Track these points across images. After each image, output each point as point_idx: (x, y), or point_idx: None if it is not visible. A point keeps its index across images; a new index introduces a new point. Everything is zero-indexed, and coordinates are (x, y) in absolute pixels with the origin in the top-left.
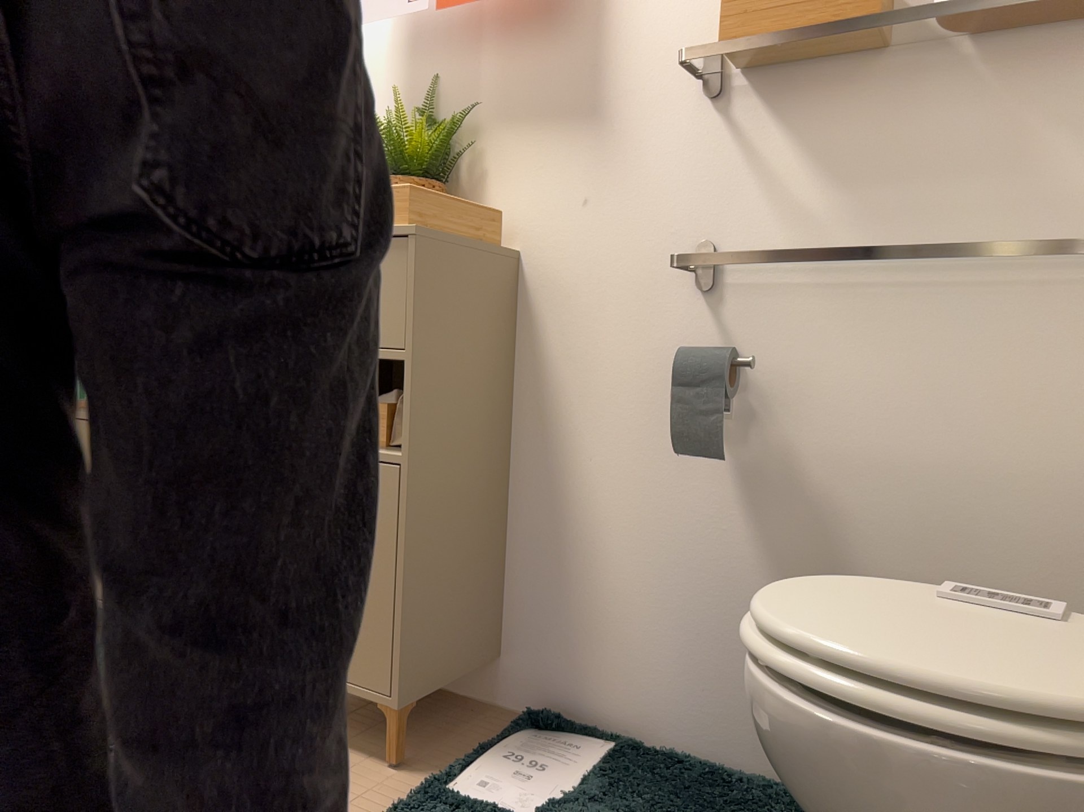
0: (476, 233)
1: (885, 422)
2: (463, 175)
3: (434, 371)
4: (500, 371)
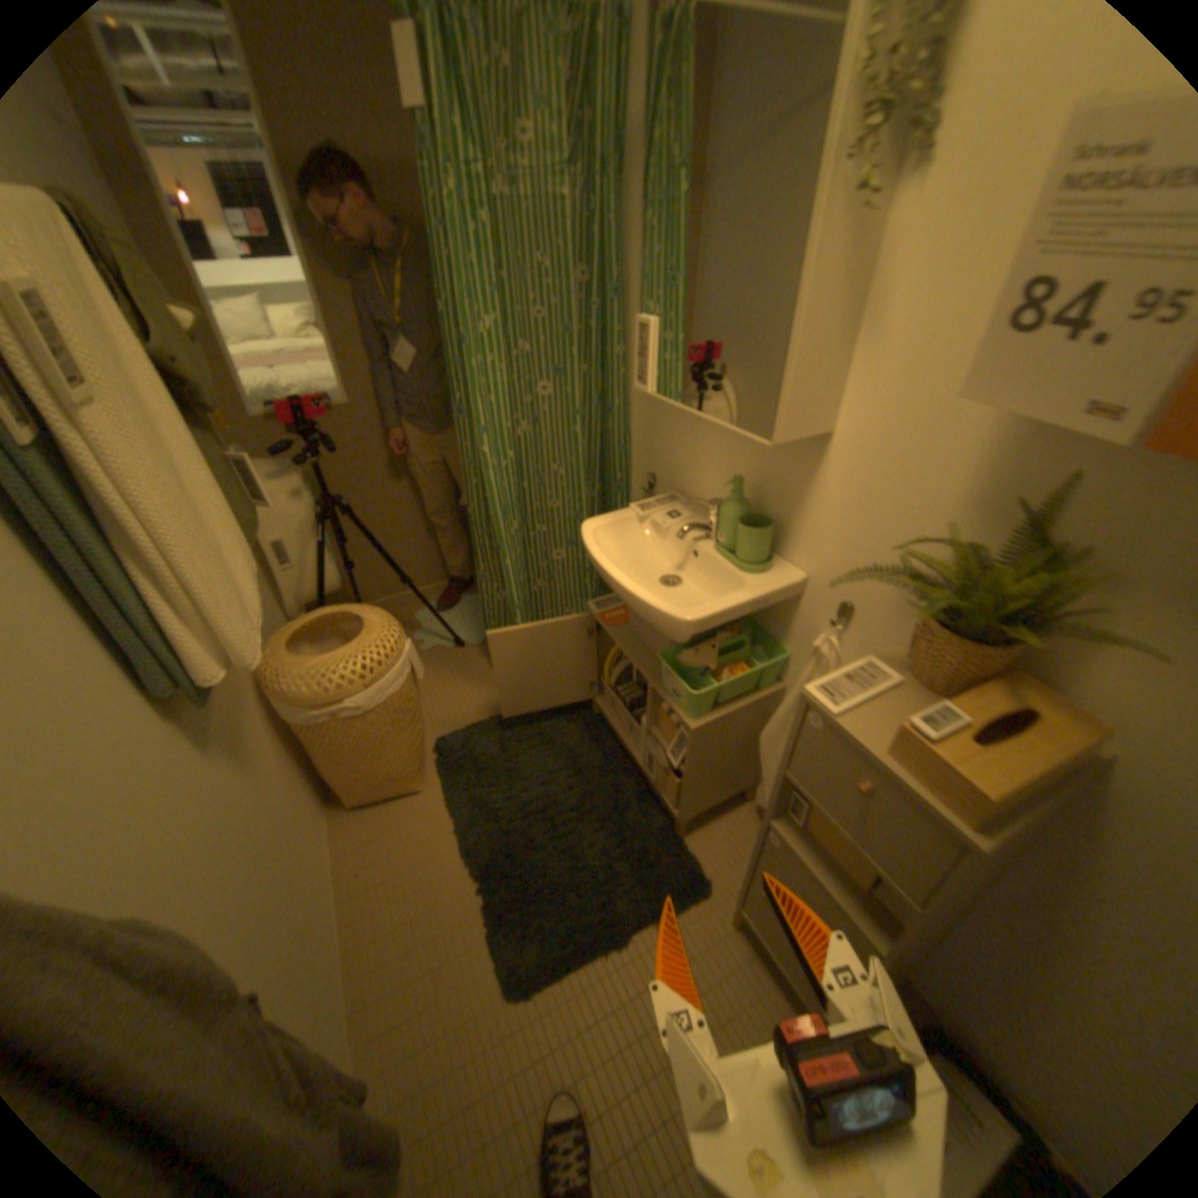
0: (1070, 772)
1: None
2: (1070, 620)
3: (952, 912)
4: (1028, 849)
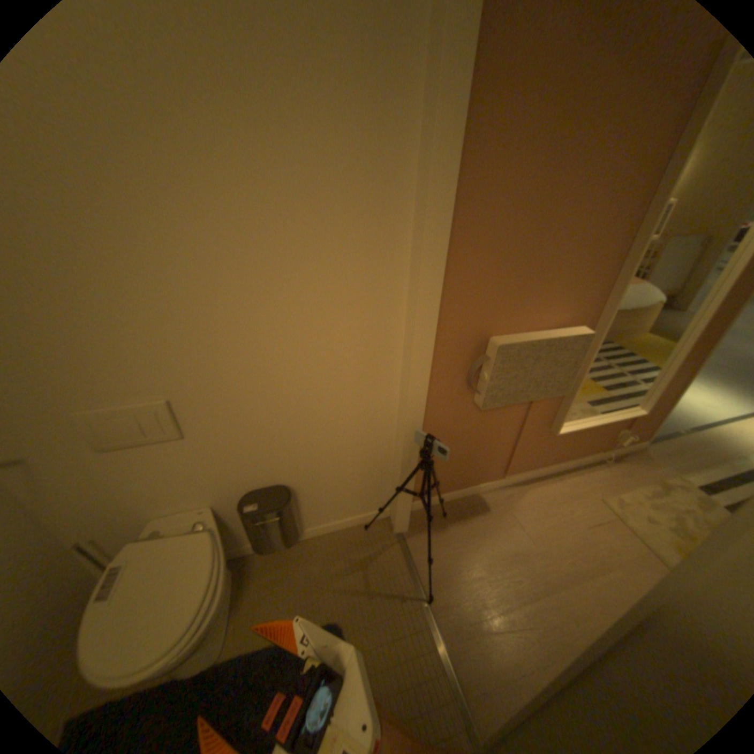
0: None
1: None
2: None
3: None
4: None
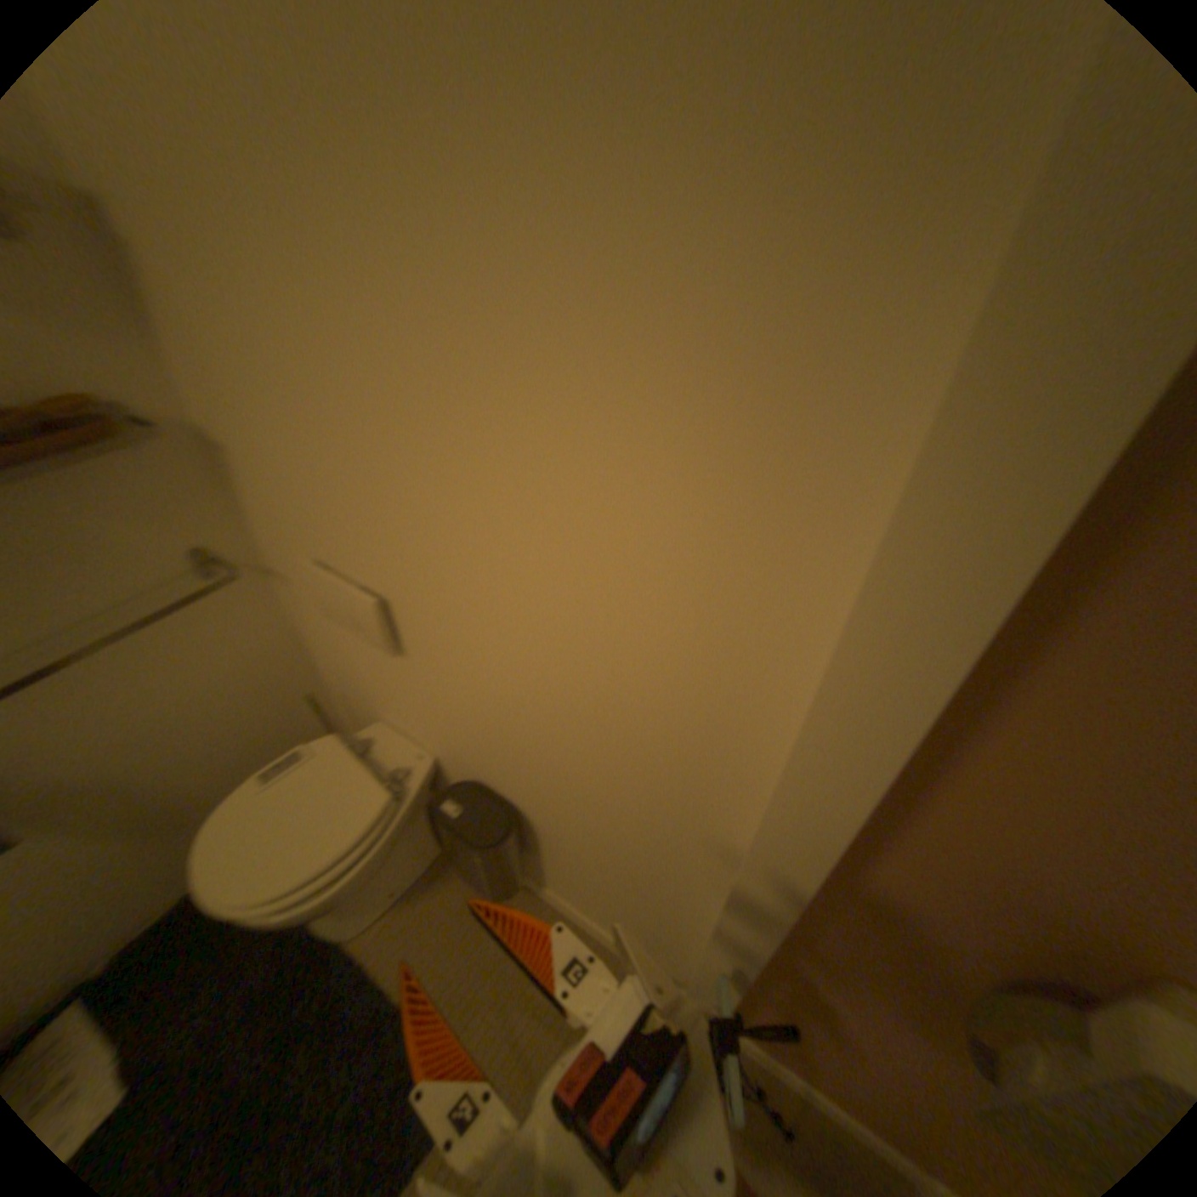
0: None
1: (97, 726)
2: None
3: None
4: None
